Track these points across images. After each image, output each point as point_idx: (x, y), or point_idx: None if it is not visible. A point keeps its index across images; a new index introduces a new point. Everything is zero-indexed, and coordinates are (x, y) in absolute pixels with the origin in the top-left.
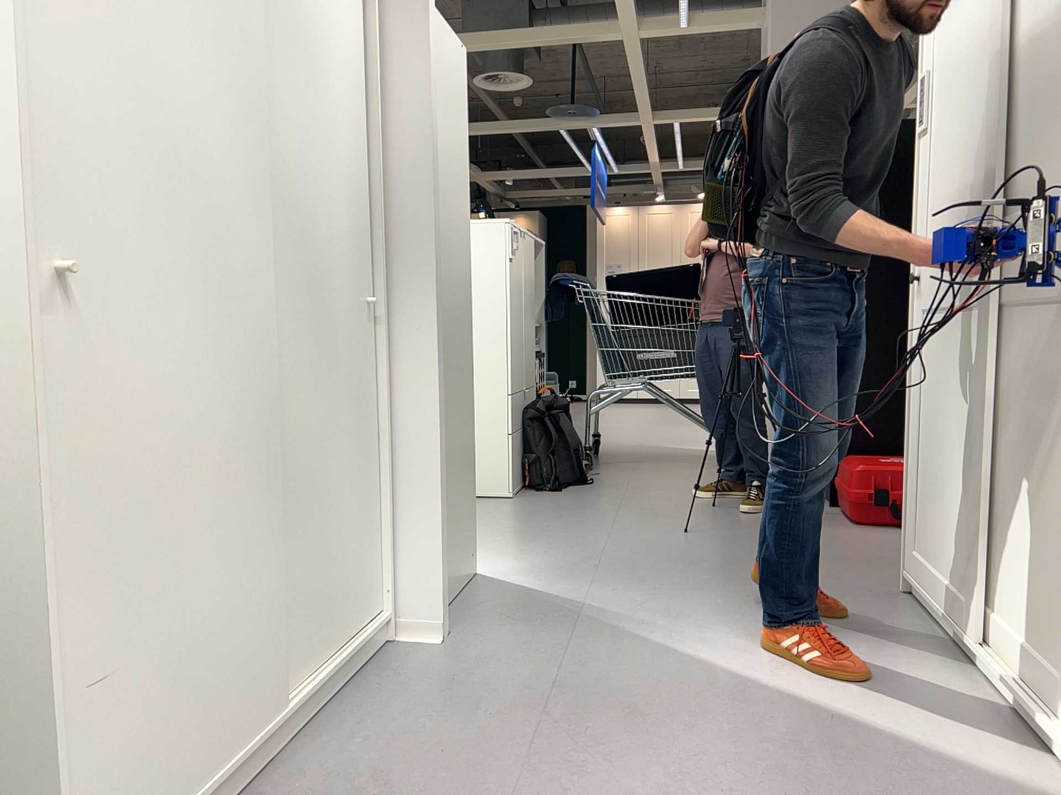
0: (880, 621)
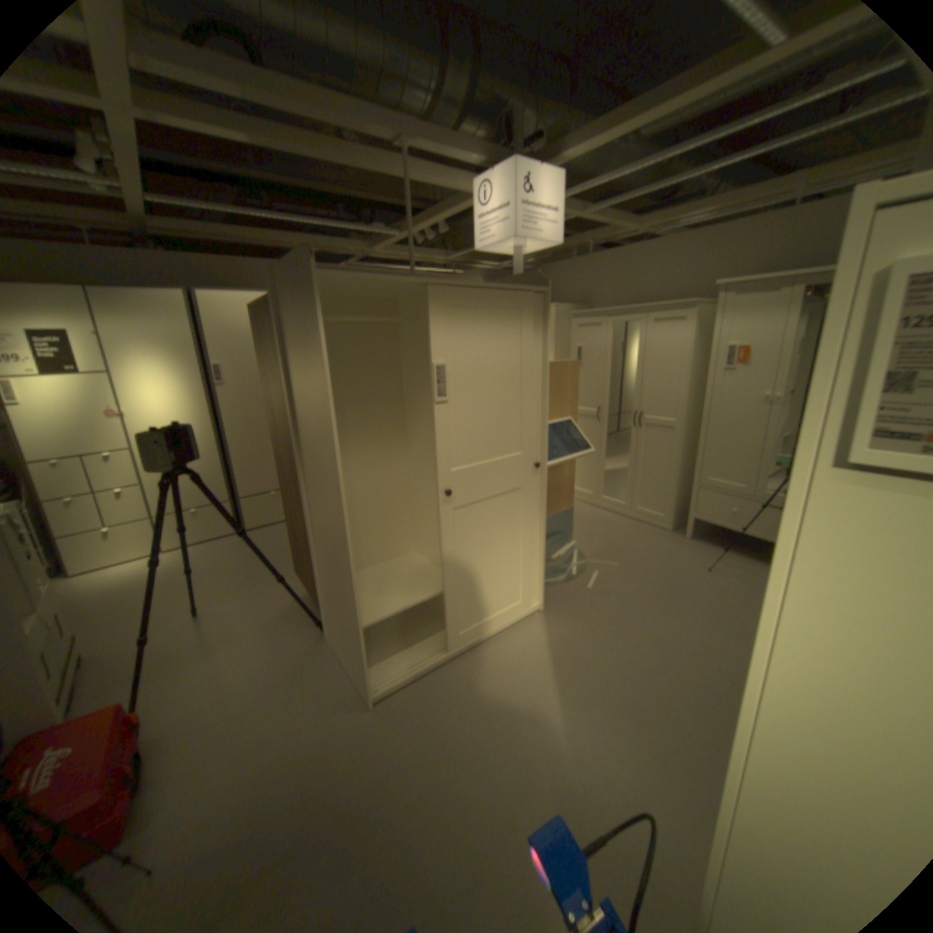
0: (438, 695)
